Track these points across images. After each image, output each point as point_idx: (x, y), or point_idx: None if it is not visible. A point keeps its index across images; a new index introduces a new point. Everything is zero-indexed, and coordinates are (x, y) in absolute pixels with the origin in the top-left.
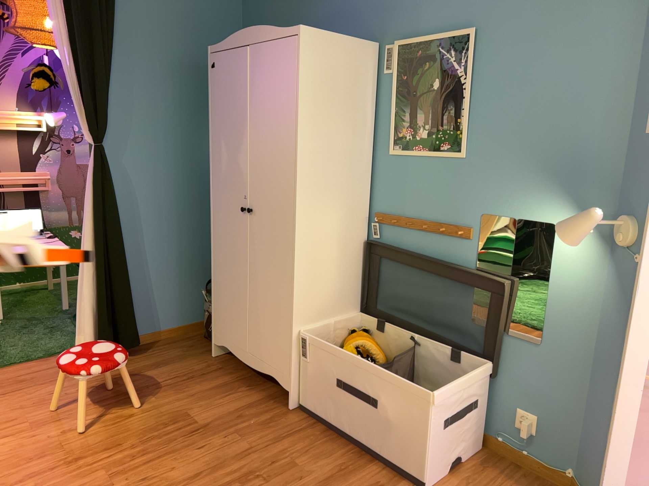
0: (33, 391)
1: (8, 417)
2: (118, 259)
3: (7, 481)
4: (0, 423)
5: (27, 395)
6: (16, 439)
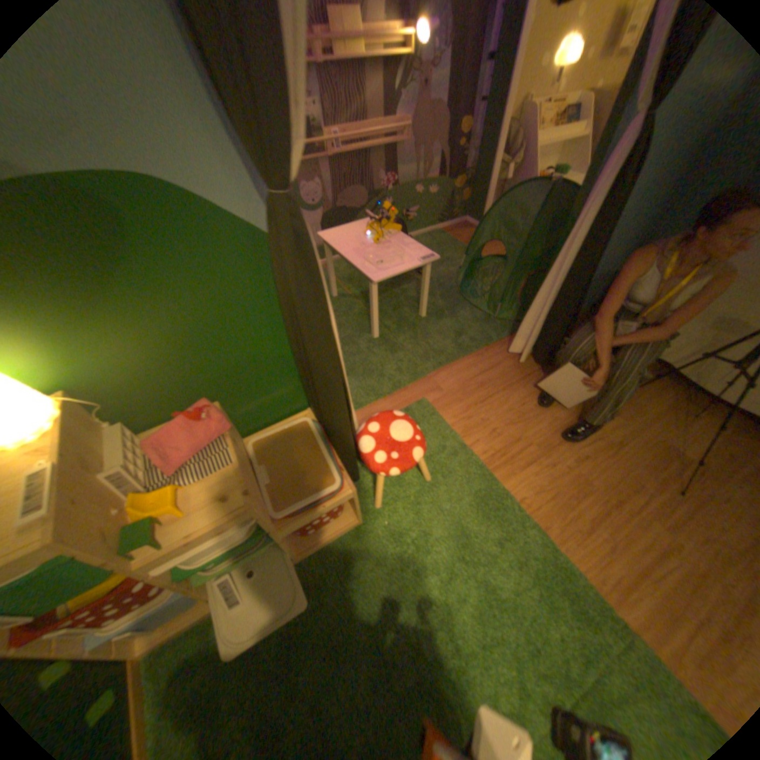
0: (505, 399)
1: (512, 436)
2: (594, 274)
3: (579, 525)
4: (512, 444)
5: (504, 406)
6: (542, 467)
